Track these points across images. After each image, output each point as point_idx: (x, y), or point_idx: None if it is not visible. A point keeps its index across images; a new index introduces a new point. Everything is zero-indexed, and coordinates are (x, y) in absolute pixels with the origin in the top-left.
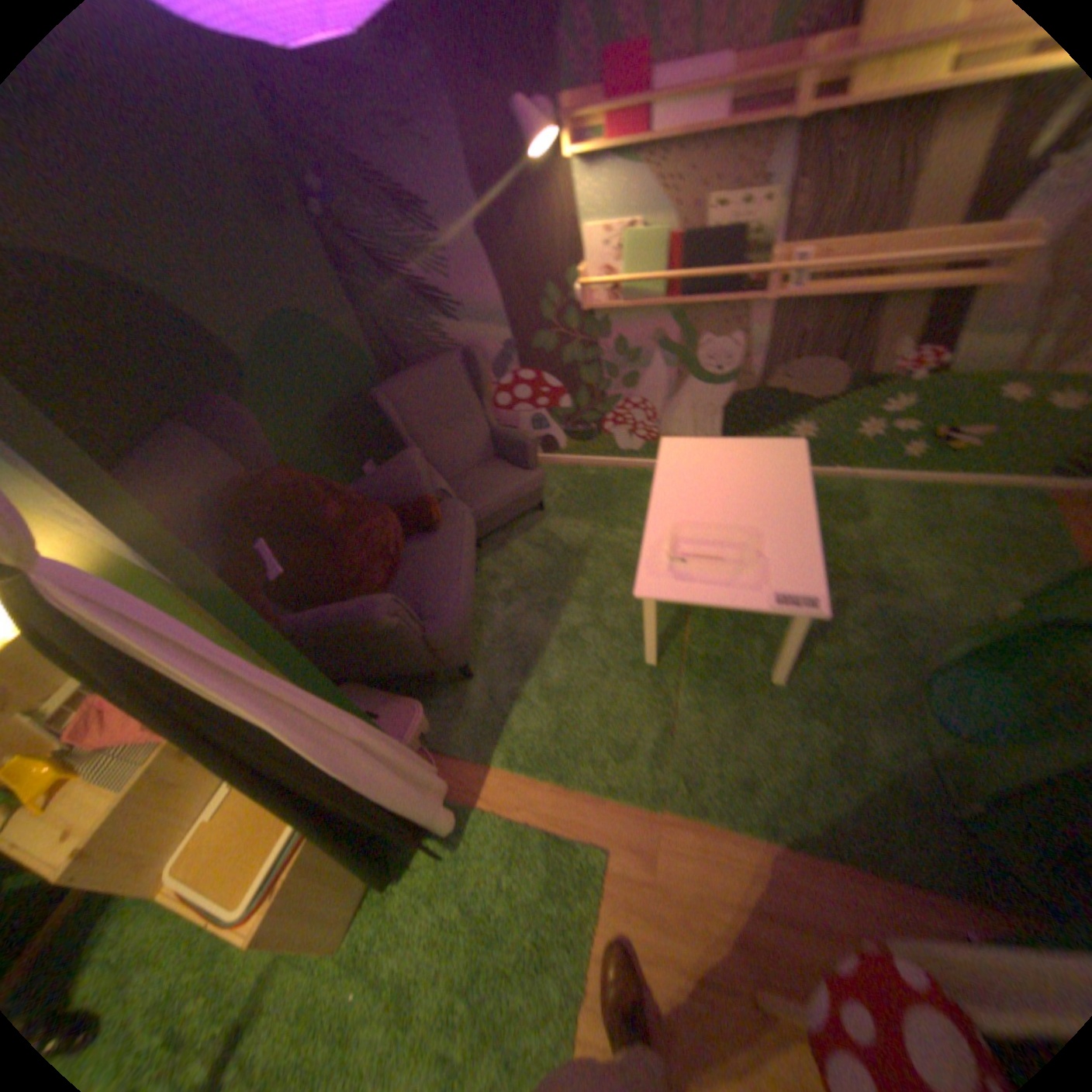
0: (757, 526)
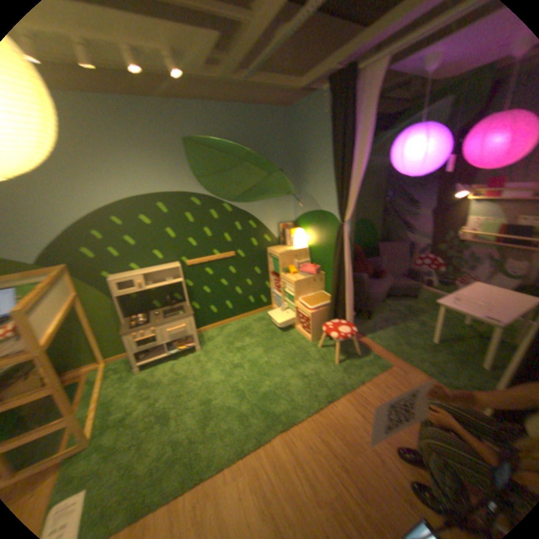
0: (492, 304)
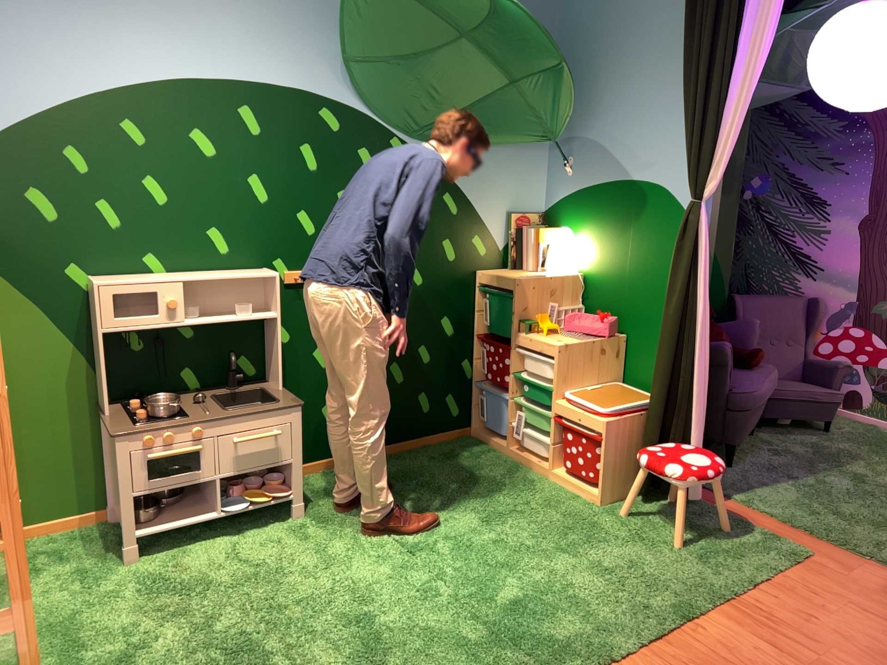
0: None
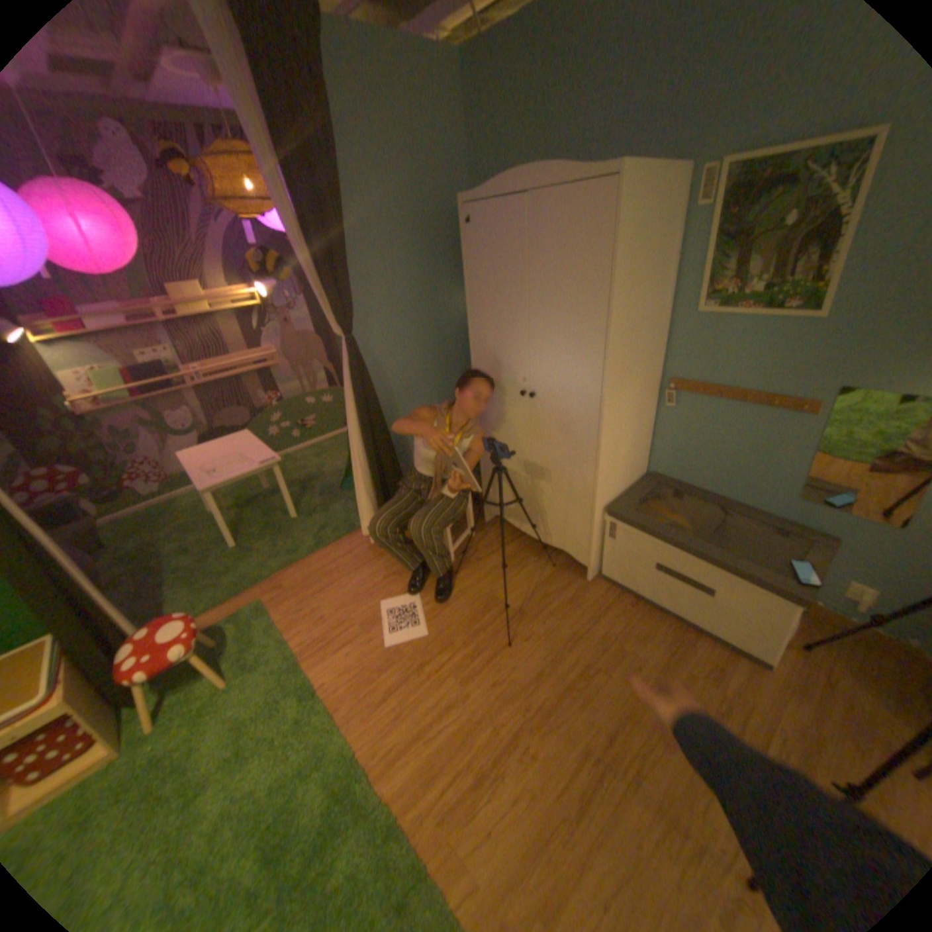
0: (238, 455)
